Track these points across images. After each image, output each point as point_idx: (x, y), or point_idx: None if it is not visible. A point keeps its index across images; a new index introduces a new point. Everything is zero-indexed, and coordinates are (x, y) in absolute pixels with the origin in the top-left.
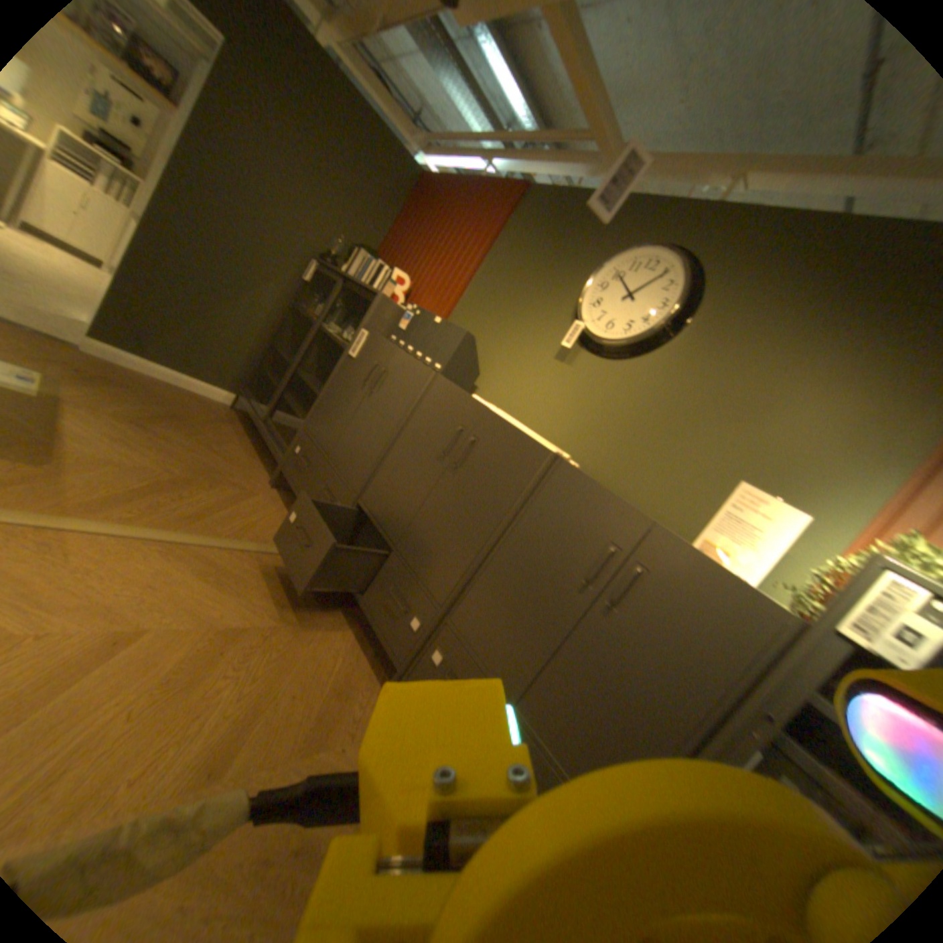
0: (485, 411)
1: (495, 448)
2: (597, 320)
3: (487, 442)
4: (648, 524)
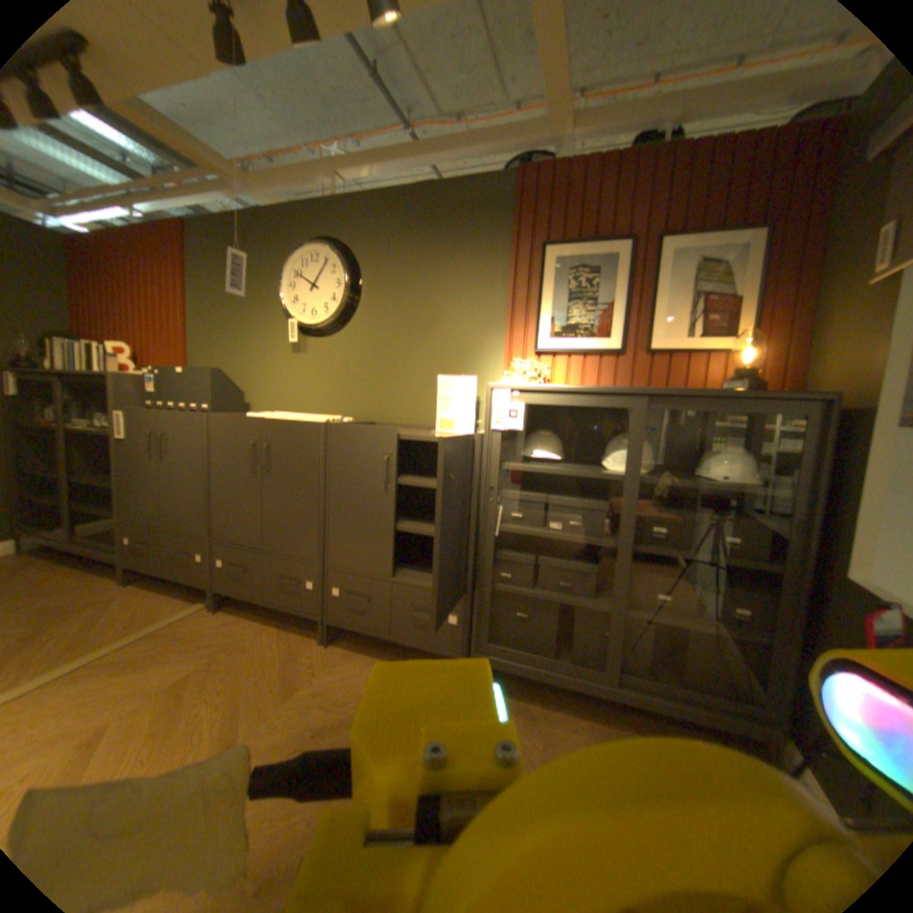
0: (263, 420)
1: (287, 441)
2: (304, 312)
3: (279, 440)
4: (396, 430)
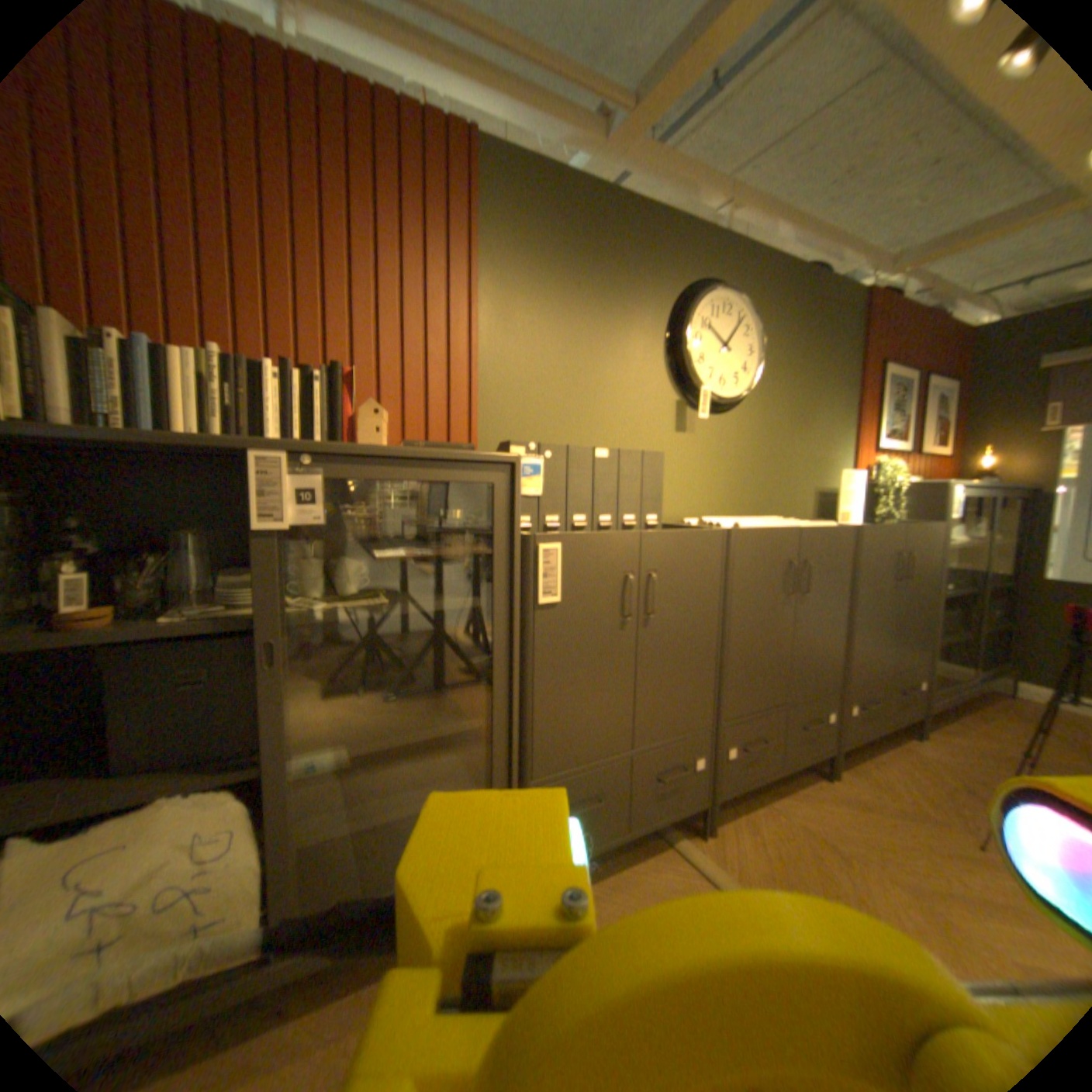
0: (802, 532)
1: (824, 555)
2: (710, 379)
3: (816, 556)
4: (906, 529)
